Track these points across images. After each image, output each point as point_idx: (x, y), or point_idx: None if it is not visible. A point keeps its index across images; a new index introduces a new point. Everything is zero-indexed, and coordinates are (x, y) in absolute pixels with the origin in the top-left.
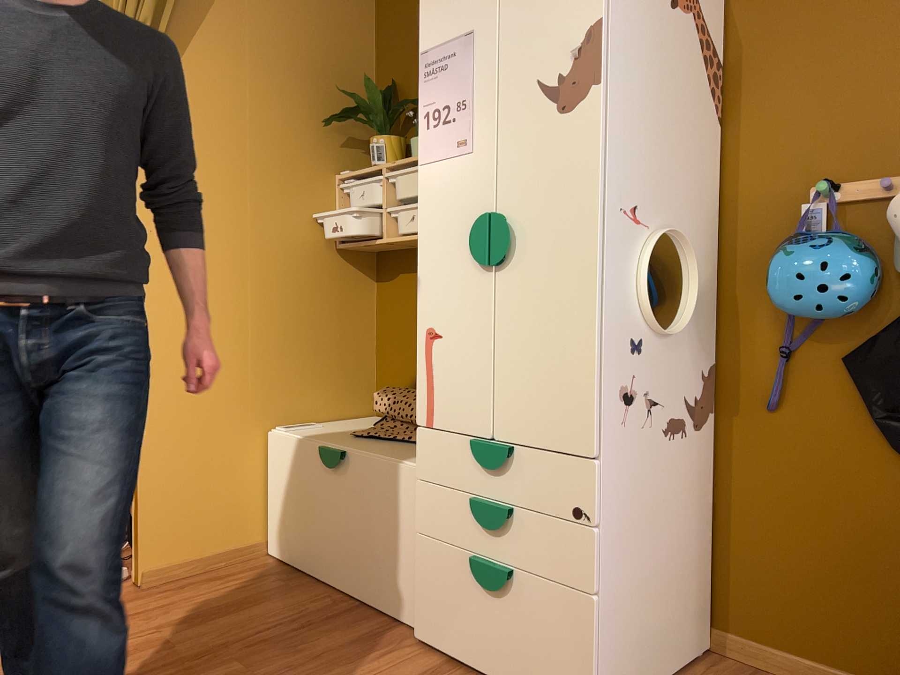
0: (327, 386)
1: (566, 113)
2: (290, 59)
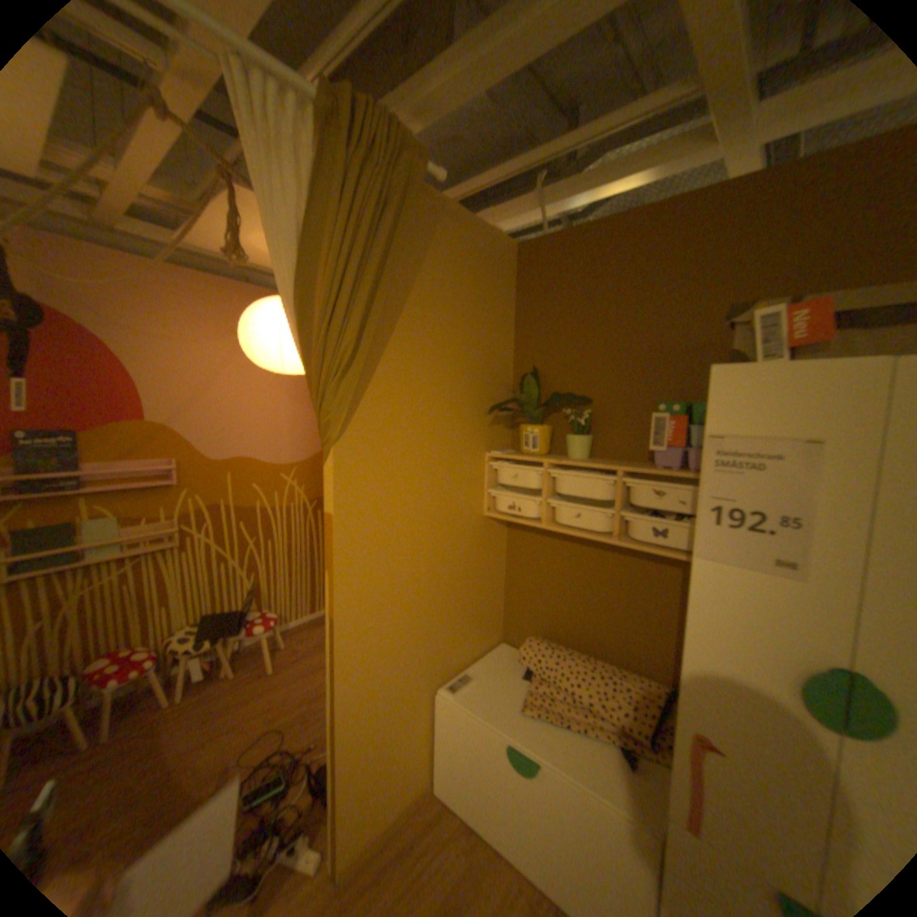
0: (474, 633)
1: None
2: (456, 354)
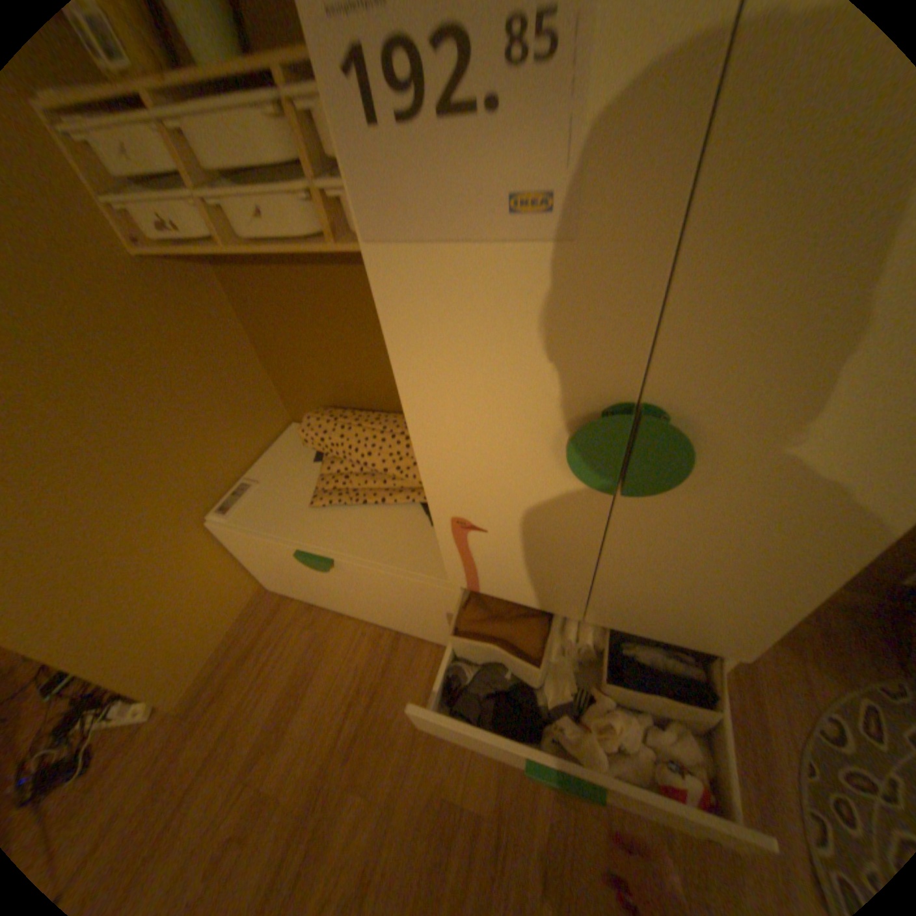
0: (234, 431)
1: None
2: None
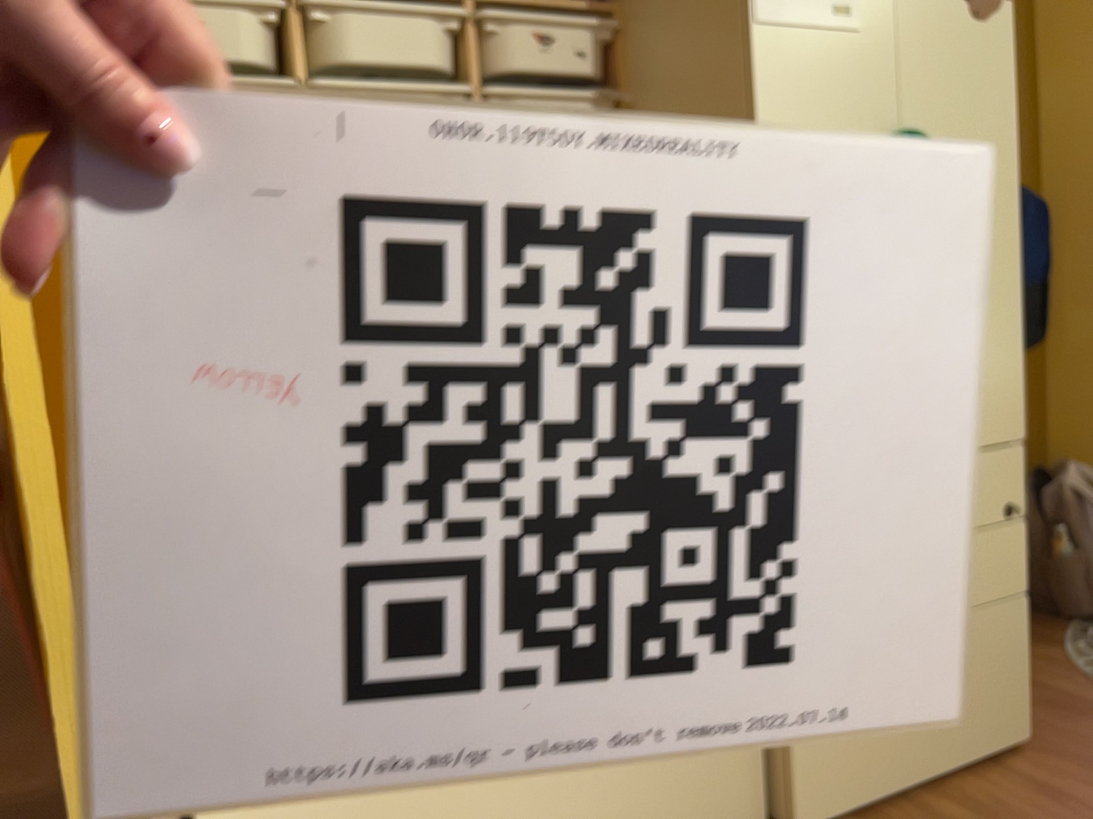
0: None
1: (983, 18)
2: None
